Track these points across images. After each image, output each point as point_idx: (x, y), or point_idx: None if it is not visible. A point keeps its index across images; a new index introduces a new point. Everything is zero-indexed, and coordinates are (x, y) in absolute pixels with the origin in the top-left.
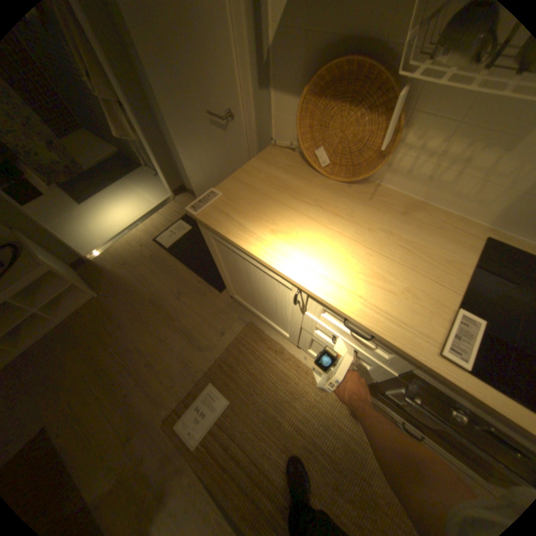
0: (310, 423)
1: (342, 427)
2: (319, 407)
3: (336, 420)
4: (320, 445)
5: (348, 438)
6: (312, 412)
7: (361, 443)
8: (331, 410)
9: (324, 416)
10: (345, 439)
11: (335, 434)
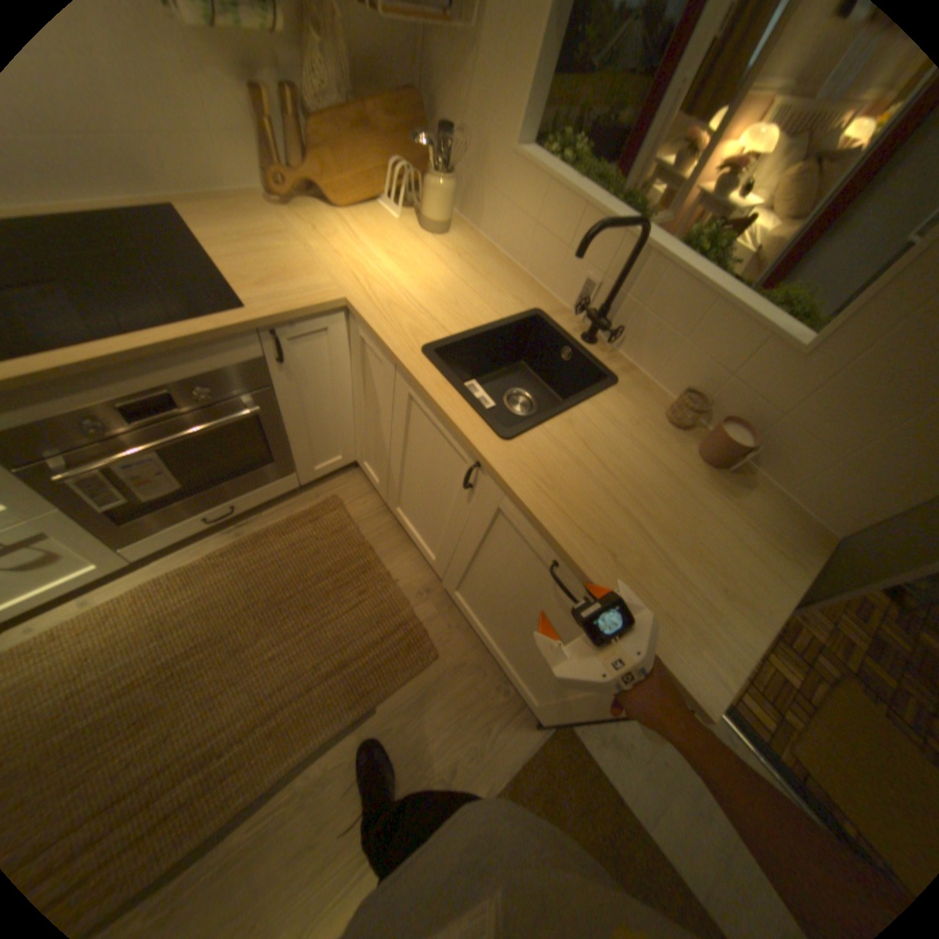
0: (133, 661)
1: (174, 610)
2: (121, 637)
3: (159, 614)
4: (172, 656)
5: (192, 608)
6: (119, 653)
7: (209, 591)
8: (141, 618)
9: (139, 633)
10: (191, 612)
11: (174, 626)
